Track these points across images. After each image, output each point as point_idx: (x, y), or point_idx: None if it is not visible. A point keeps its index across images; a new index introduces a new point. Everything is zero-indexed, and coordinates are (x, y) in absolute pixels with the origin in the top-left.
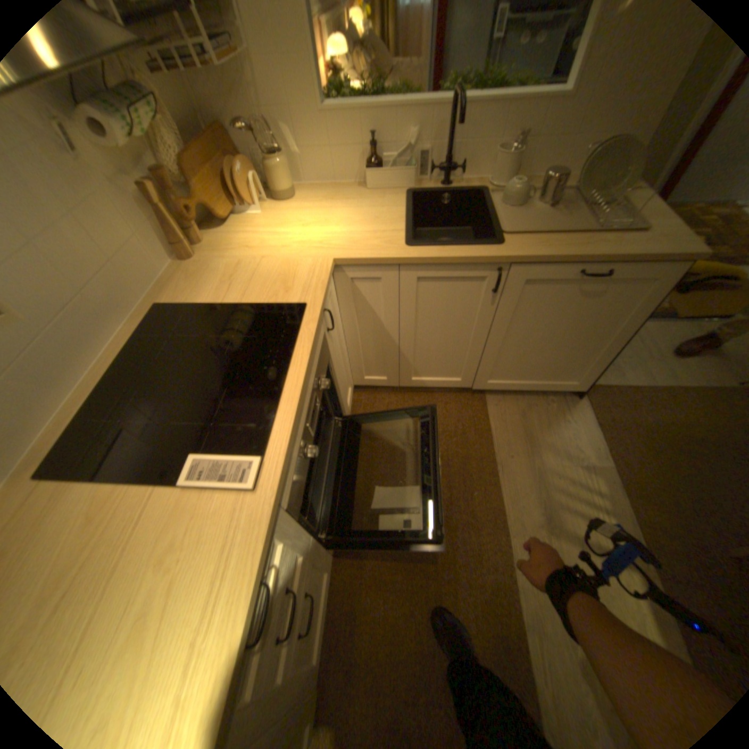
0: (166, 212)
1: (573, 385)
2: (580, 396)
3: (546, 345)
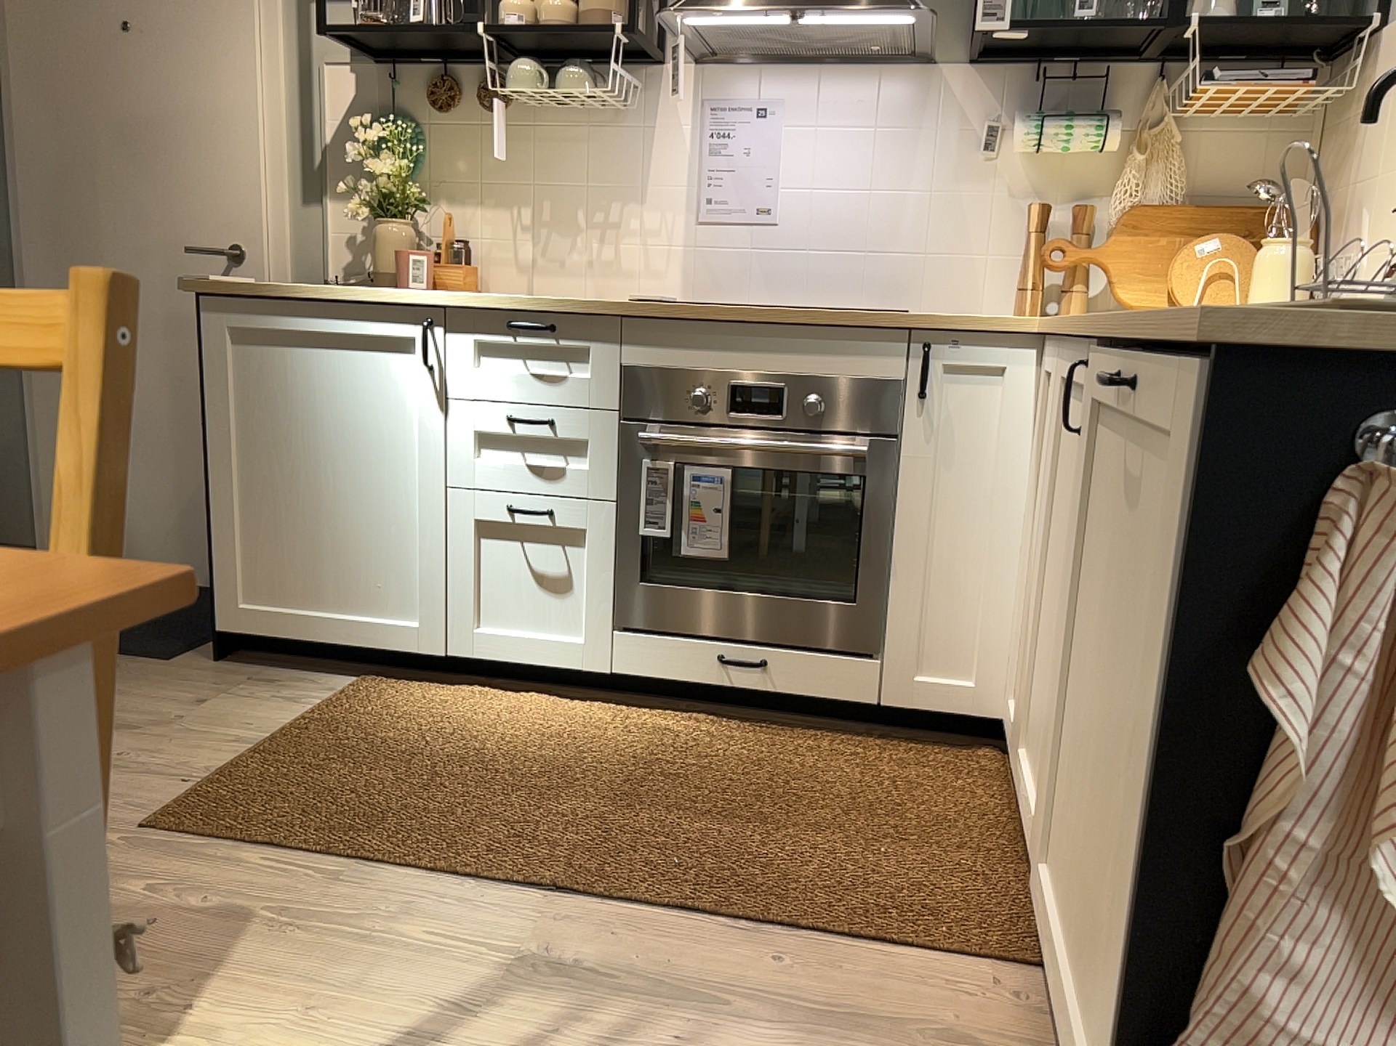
0: (1036, 251)
1: None
2: None
3: (1103, 744)
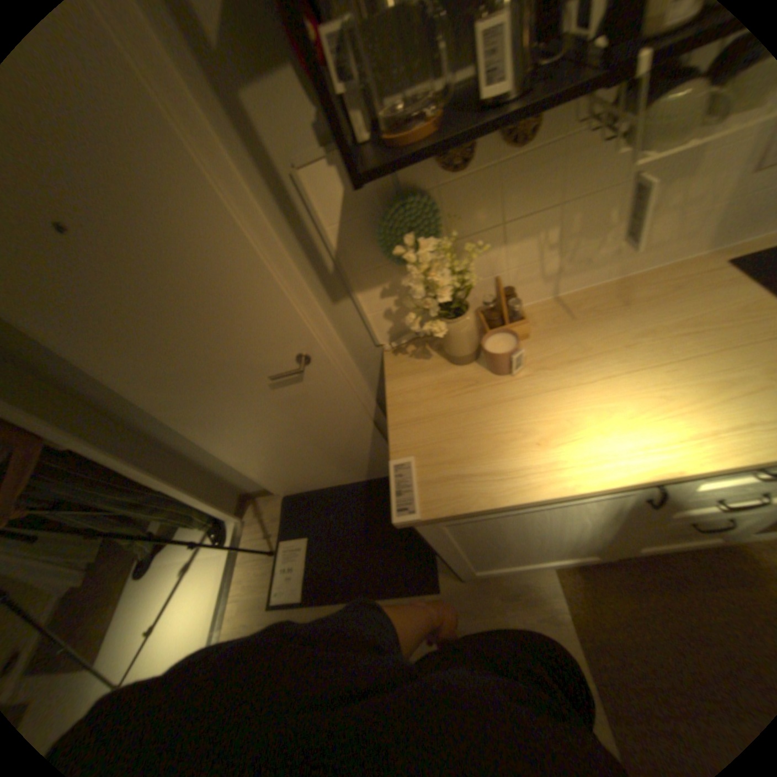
0: None
1: None
2: None
3: None
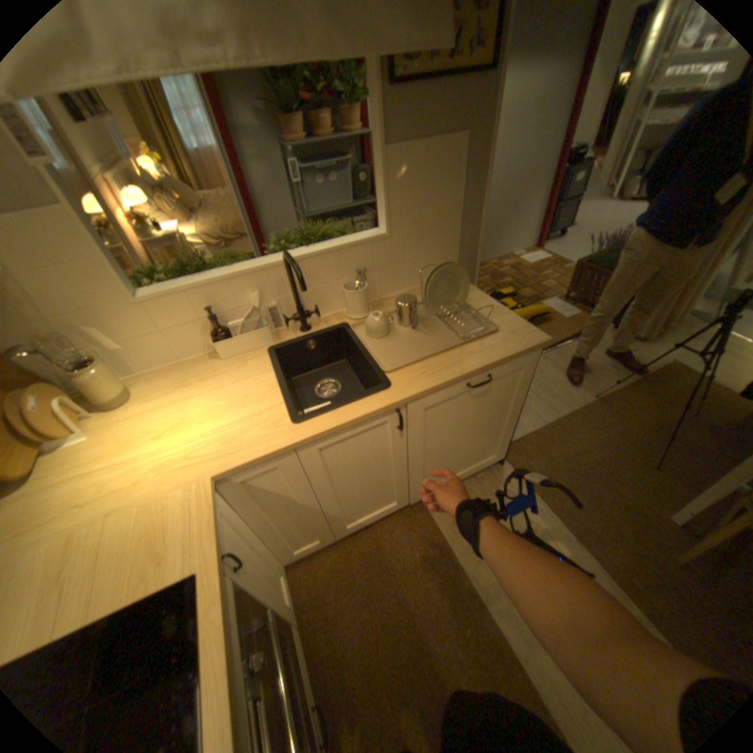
0: None
1: (493, 459)
2: (500, 462)
3: (459, 443)
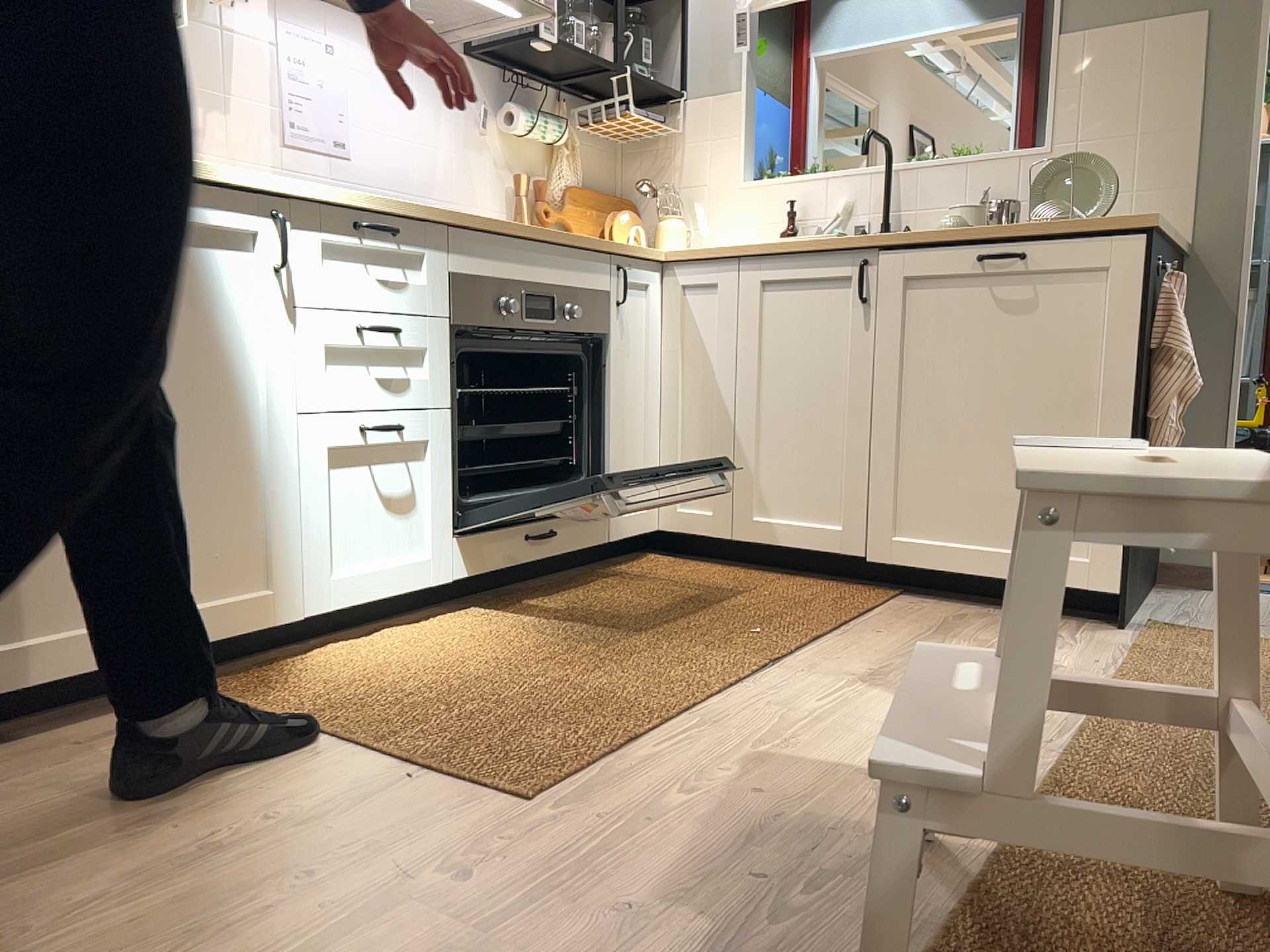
0: (529, 209)
1: (1080, 564)
2: (1119, 621)
3: (980, 430)
